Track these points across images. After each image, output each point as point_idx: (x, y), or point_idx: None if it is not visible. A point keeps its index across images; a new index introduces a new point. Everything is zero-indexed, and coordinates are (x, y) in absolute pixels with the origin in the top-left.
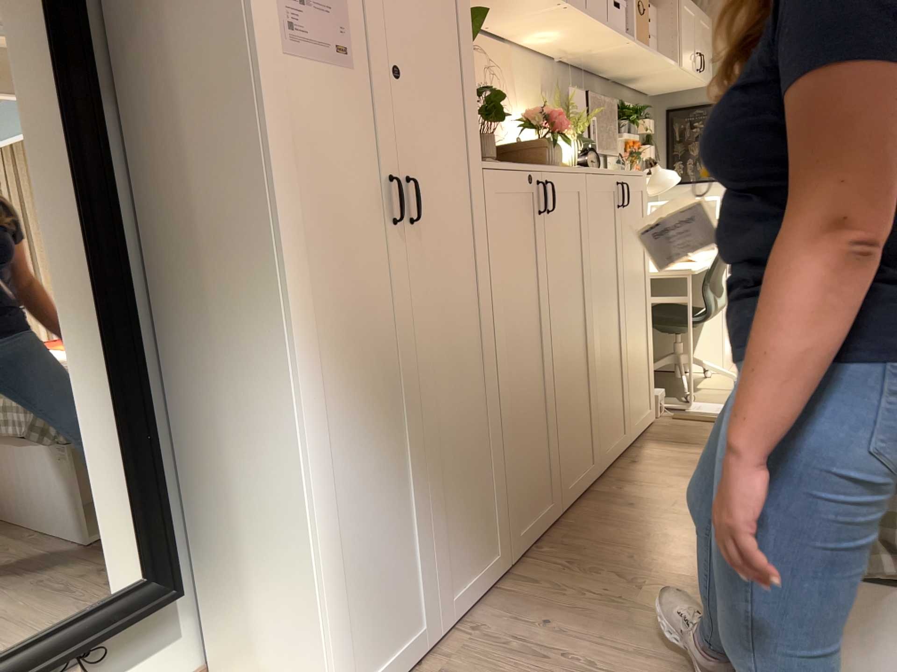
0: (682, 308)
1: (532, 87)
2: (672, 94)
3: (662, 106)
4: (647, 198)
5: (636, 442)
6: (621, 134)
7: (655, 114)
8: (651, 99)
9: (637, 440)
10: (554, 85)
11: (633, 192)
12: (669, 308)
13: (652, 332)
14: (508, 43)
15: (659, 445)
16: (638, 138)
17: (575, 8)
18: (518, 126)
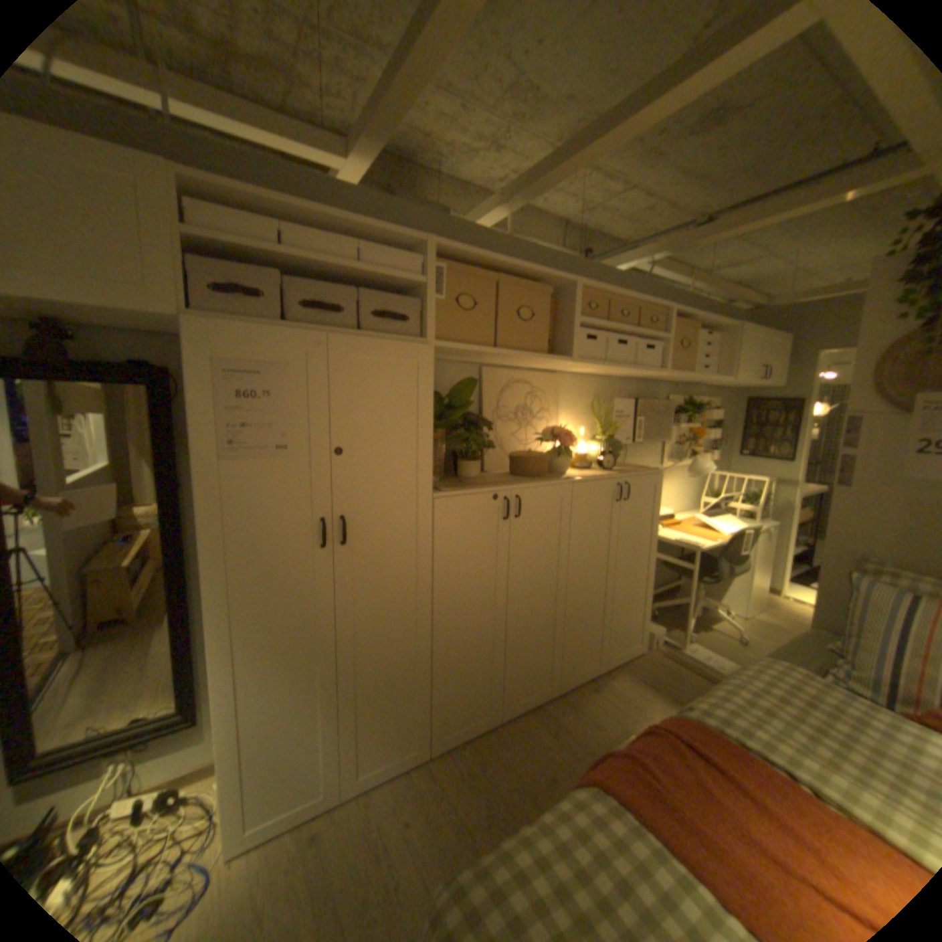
0: (710, 563)
1: (583, 398)
2: (754, 386)
3: (745, 394)
4: (661, 490)
5: (612, 670)
6: (685, 421)
7: (738, 400)
8: (734, 389)
9: (615, 668)
10: (597, 399)
11: (642, 487)
12: (698, 560)
13: (650, 589)
14: (556, 373)
15: (628, 680)
16: (707, 422)
17: (583, 362)
18: (535, 439)
